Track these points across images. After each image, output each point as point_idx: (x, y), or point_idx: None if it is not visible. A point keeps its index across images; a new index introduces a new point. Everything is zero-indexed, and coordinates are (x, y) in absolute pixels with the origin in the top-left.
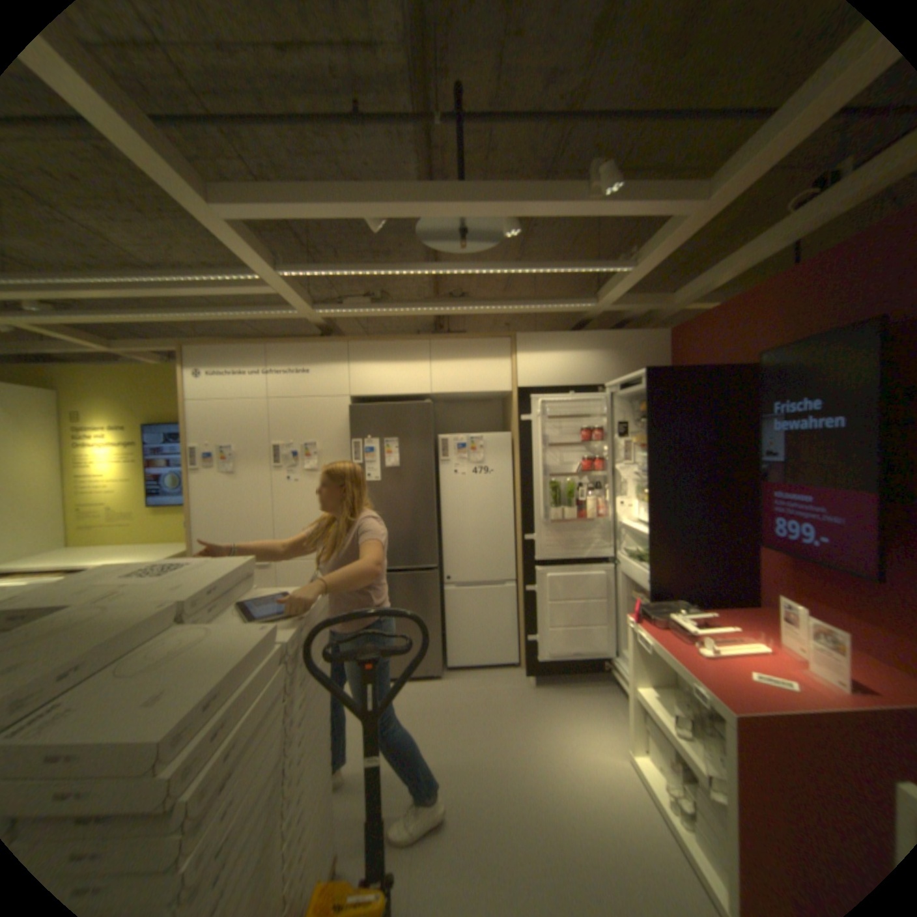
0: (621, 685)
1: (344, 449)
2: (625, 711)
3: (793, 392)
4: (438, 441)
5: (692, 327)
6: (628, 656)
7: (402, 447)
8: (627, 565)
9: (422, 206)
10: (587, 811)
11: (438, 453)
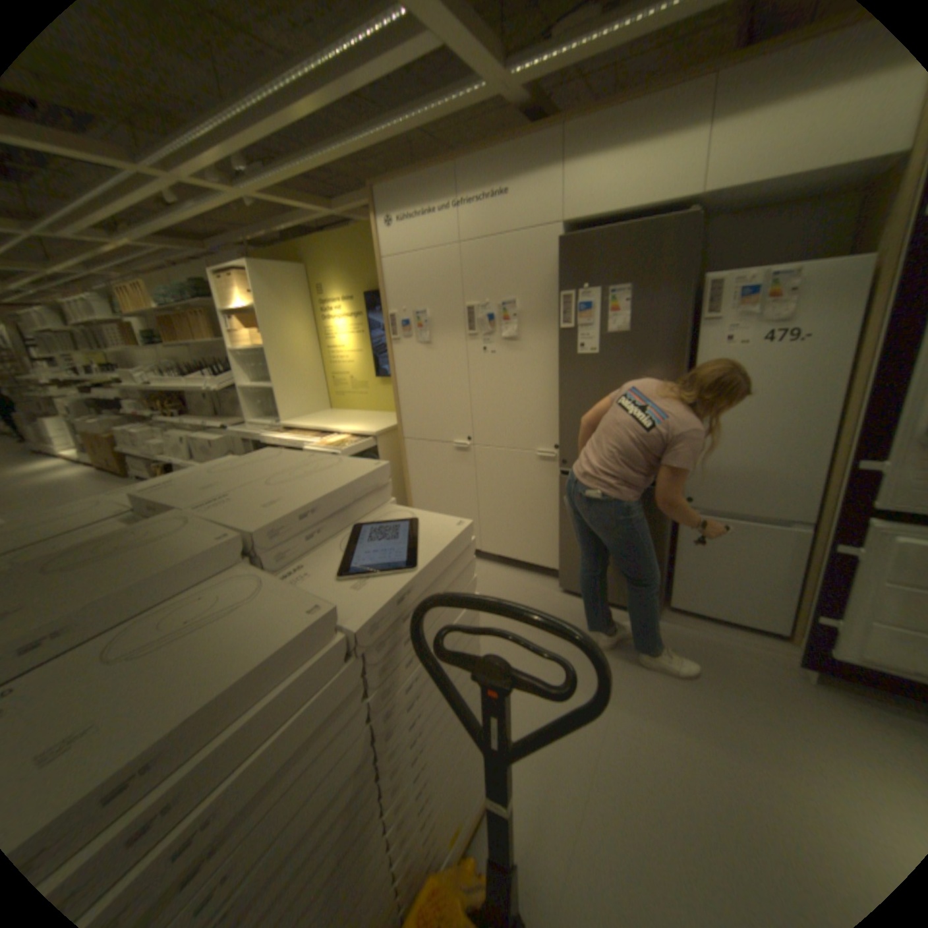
0: None
1: (552, 308)
2: None
3: None
4: (704, 284)
5: None
6: None
7: (636, 299)
8: None
9: None
10: None
11: (702, 306)
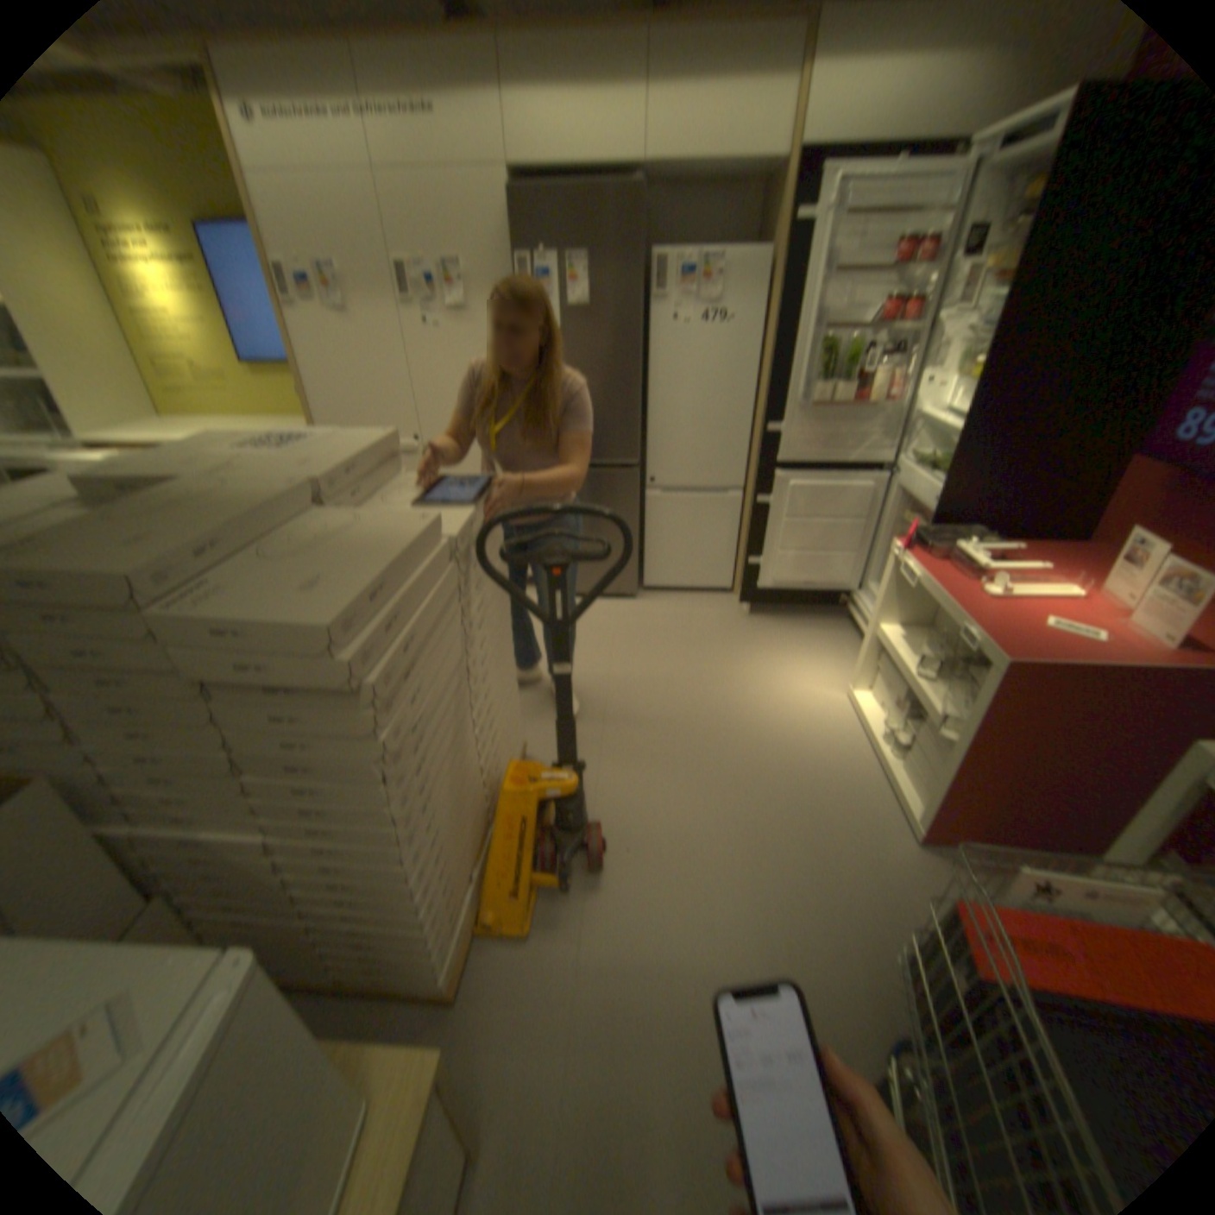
0: (856, 619)
1: (504, 268)
2: (854, 645)
3: None
4: (652, 256)
5: None
6: (874, 589)
7: (594, 267)
8: (911, 473)
9: None
10: (789, 731)
11: (651, 280)
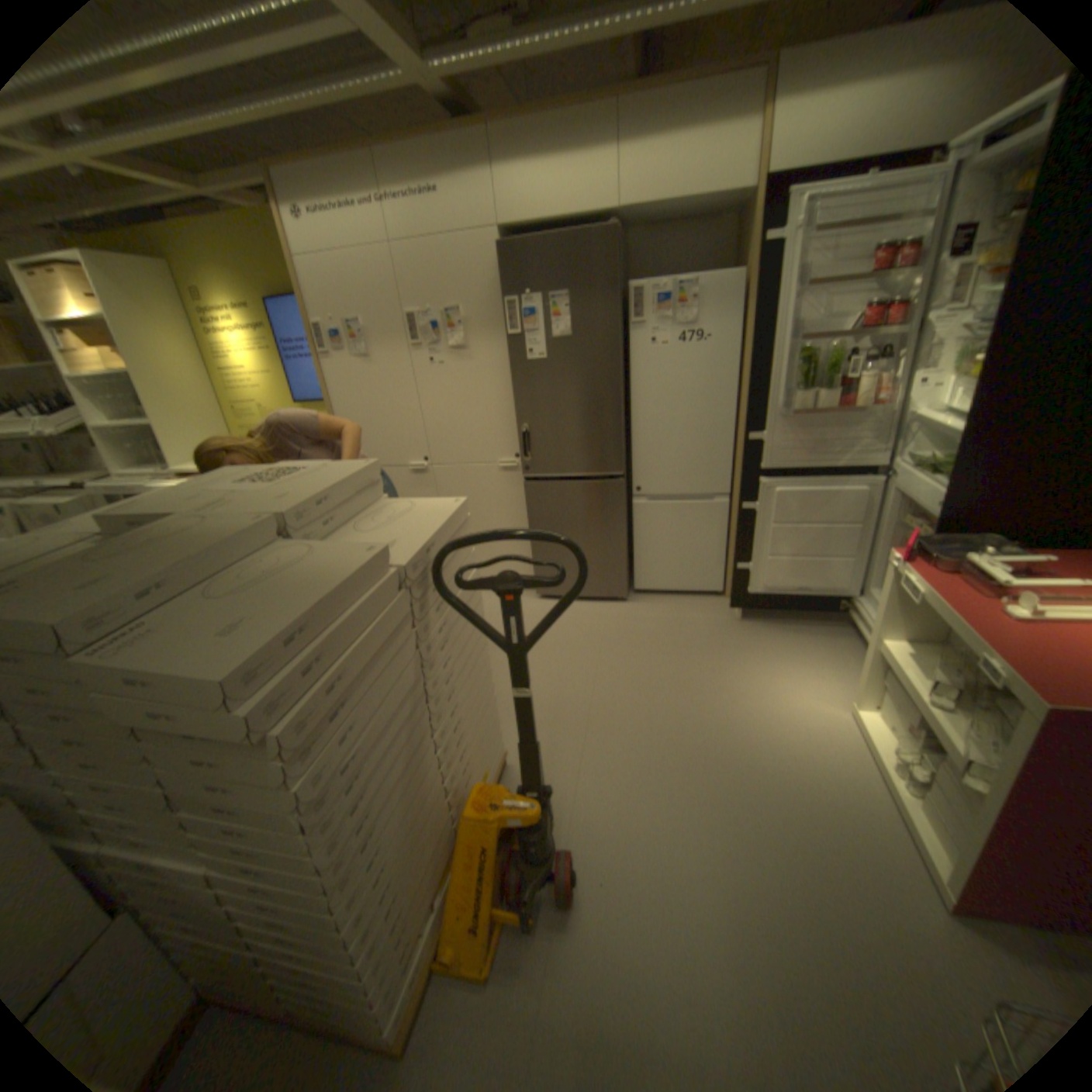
0: (860, 628)
1: (497, 315)
2: (859, 657)
3: None
4: (629, 291)
5: None
6: (878, 597)
7: (574, 306)
8: (909, 477)
9: None
10: (785, 755)
11: (629, 312)
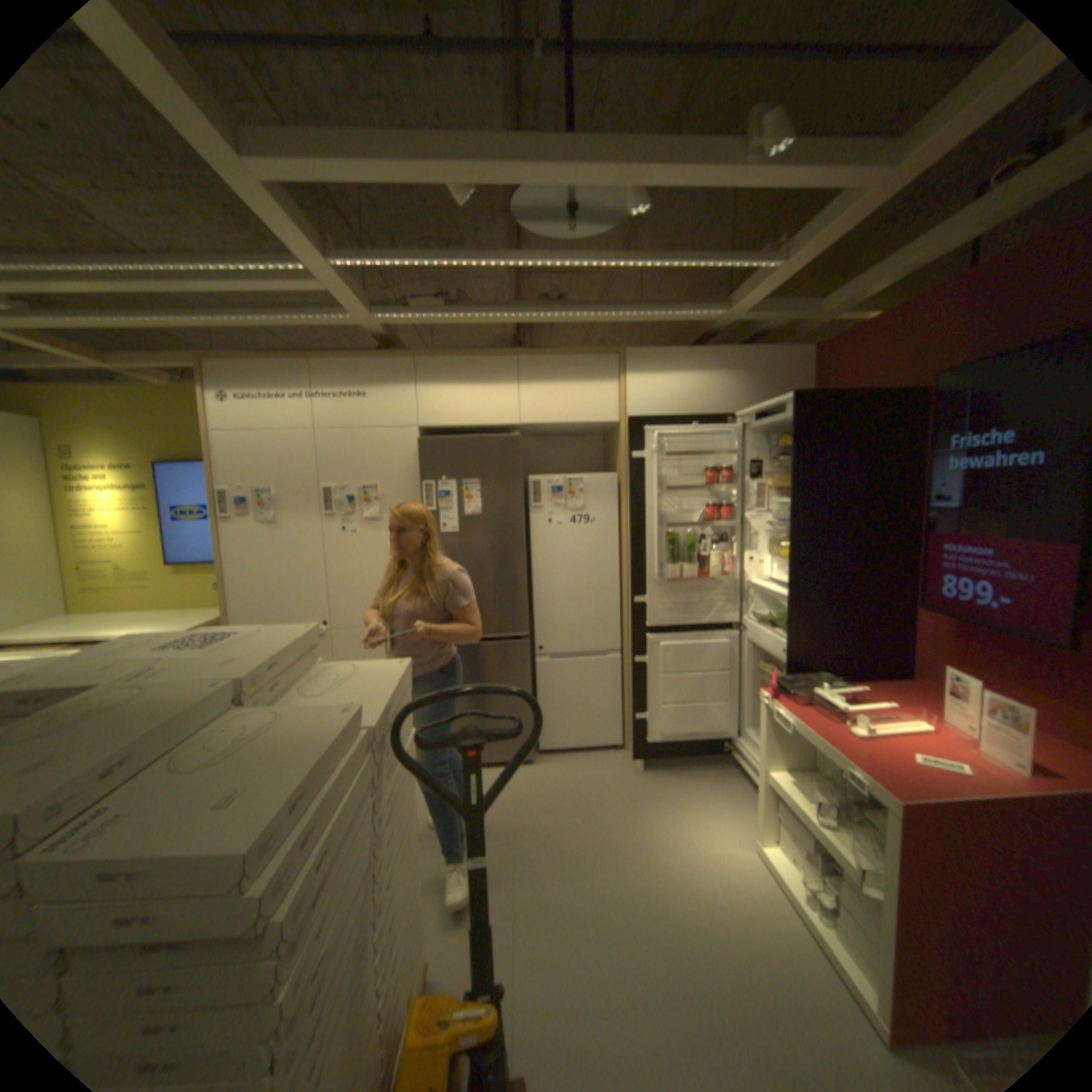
0: (743, 768)
1: (413, 493)
2: (749, 797)
3: (977, 421)
4: (528, 483)
5: (844, 342)
6: (752, 736)
7: (485, 491)
8: (756, 631)
9: (528, 167)
10: (712, 908)
11: (529, 498)
